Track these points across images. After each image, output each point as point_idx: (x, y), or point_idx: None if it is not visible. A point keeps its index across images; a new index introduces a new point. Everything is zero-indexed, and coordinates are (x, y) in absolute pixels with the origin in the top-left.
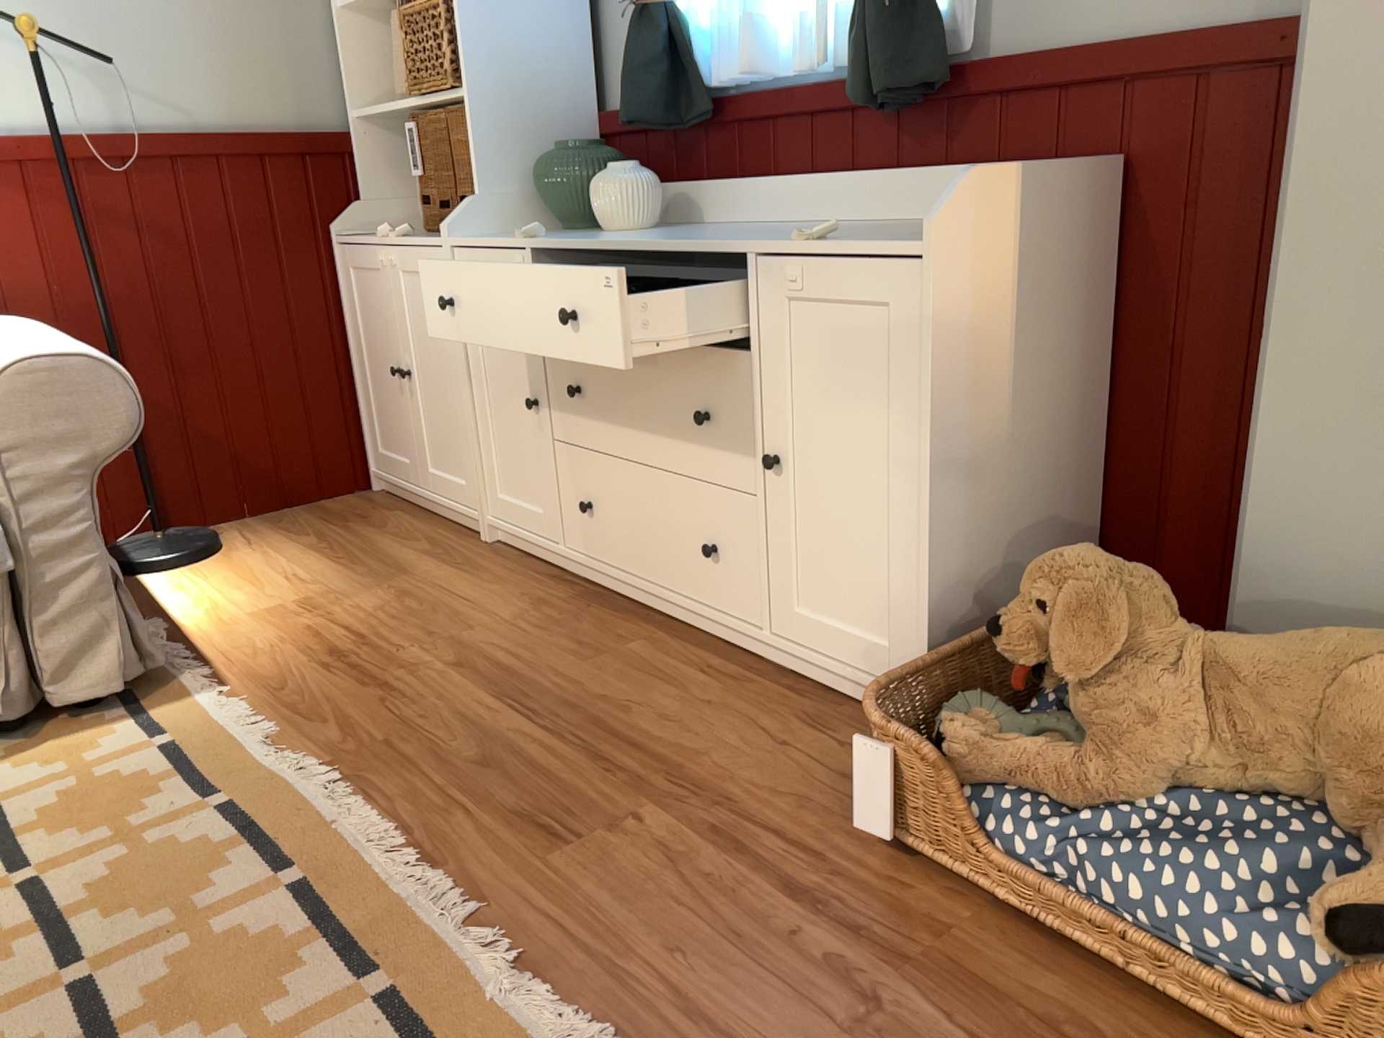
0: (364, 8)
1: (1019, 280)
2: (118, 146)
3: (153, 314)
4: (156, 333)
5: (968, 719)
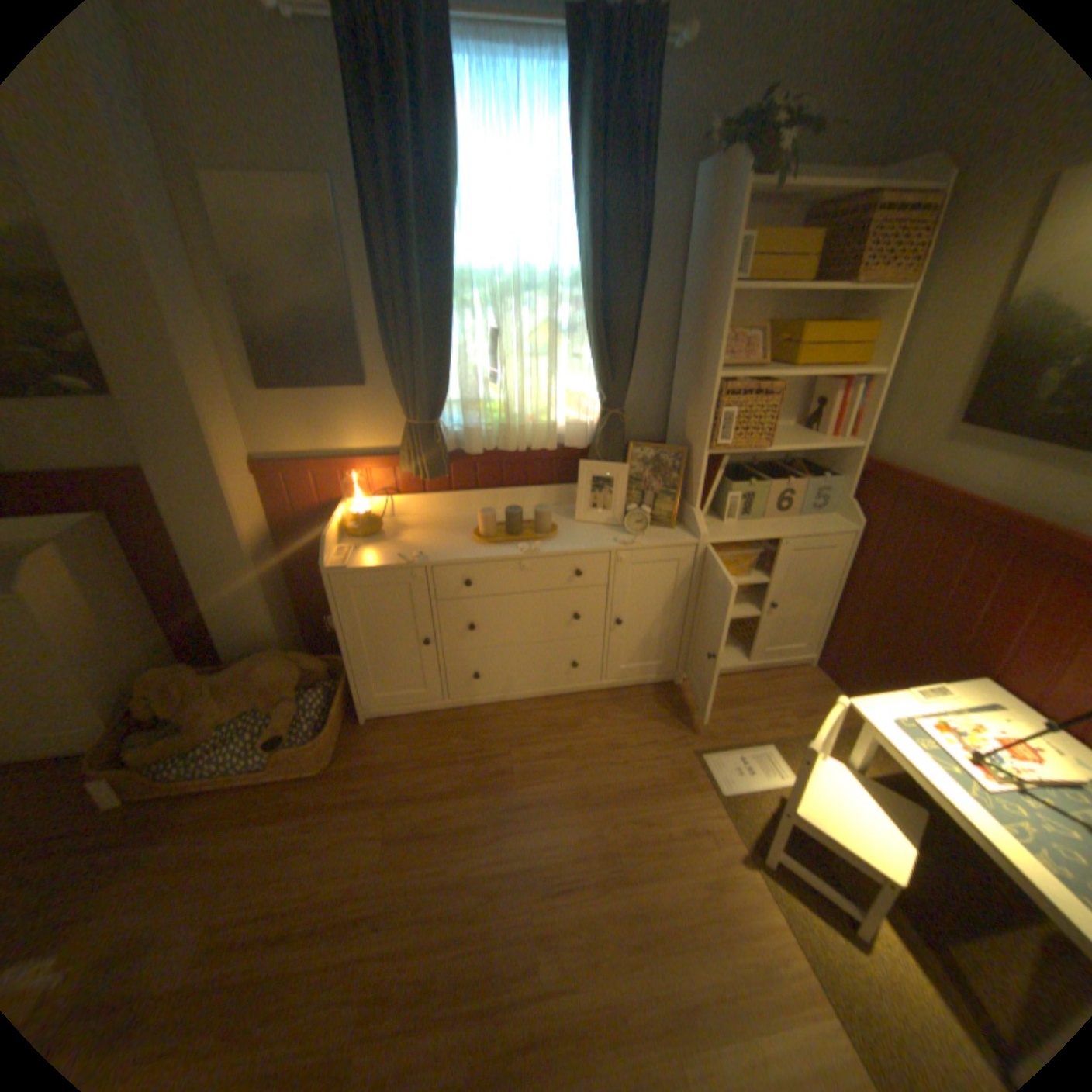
0: None
1: (76, 580)
2: None
3: None
4: None
5: (134, 746)
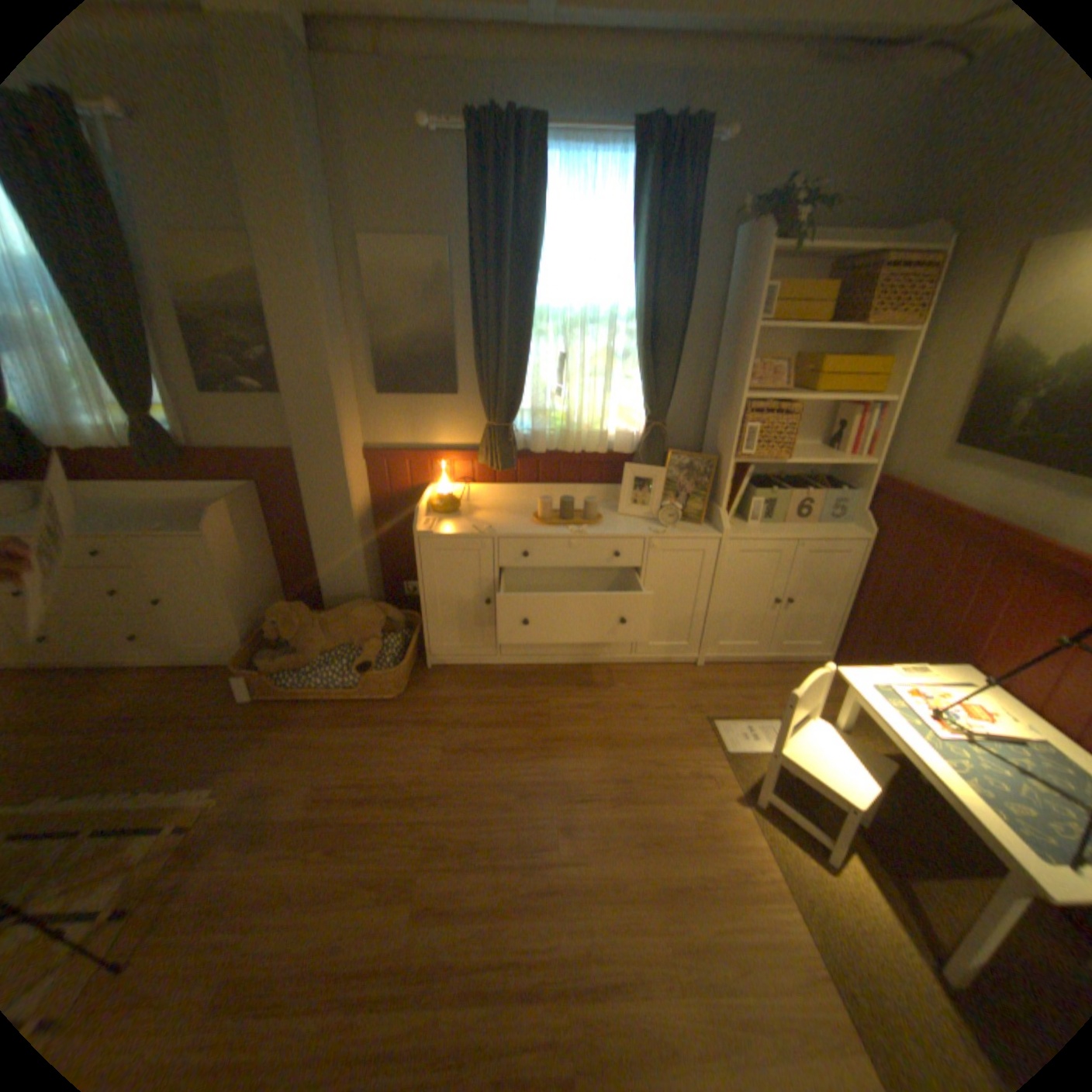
0: None
1: (234, 529)
2: None
3: None
4: None
5: (262, 659)
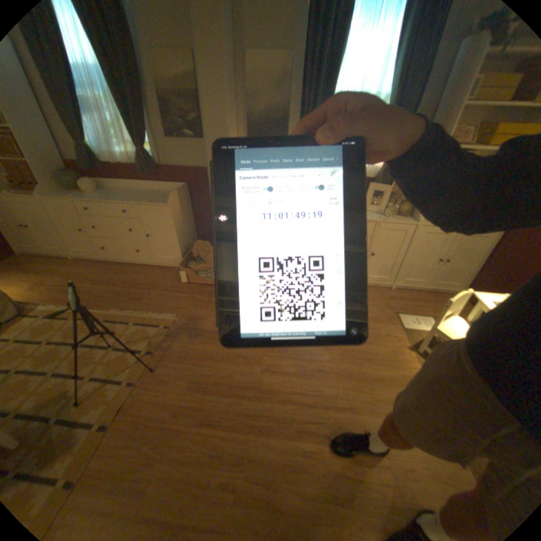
0: None
1: (179, 205)
2: None
3: None
4: None
5: (191, 265)
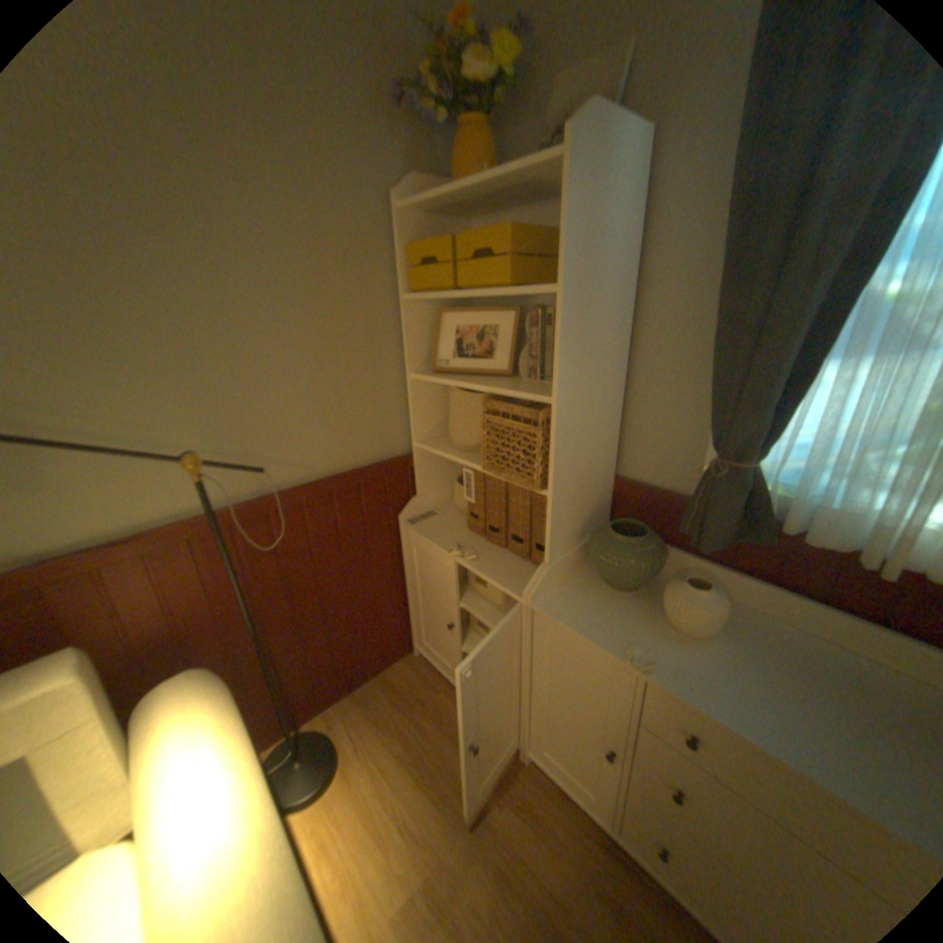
0: (427, 372)
1: None
2: (259, 506)
3: (284, 605)
4: (286, 616)
5: None
